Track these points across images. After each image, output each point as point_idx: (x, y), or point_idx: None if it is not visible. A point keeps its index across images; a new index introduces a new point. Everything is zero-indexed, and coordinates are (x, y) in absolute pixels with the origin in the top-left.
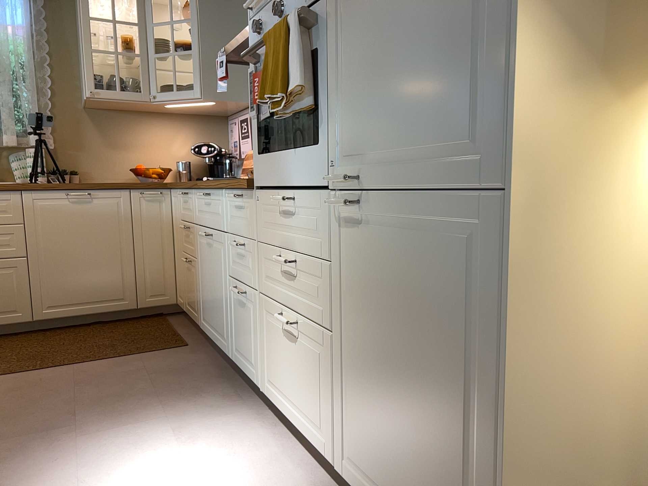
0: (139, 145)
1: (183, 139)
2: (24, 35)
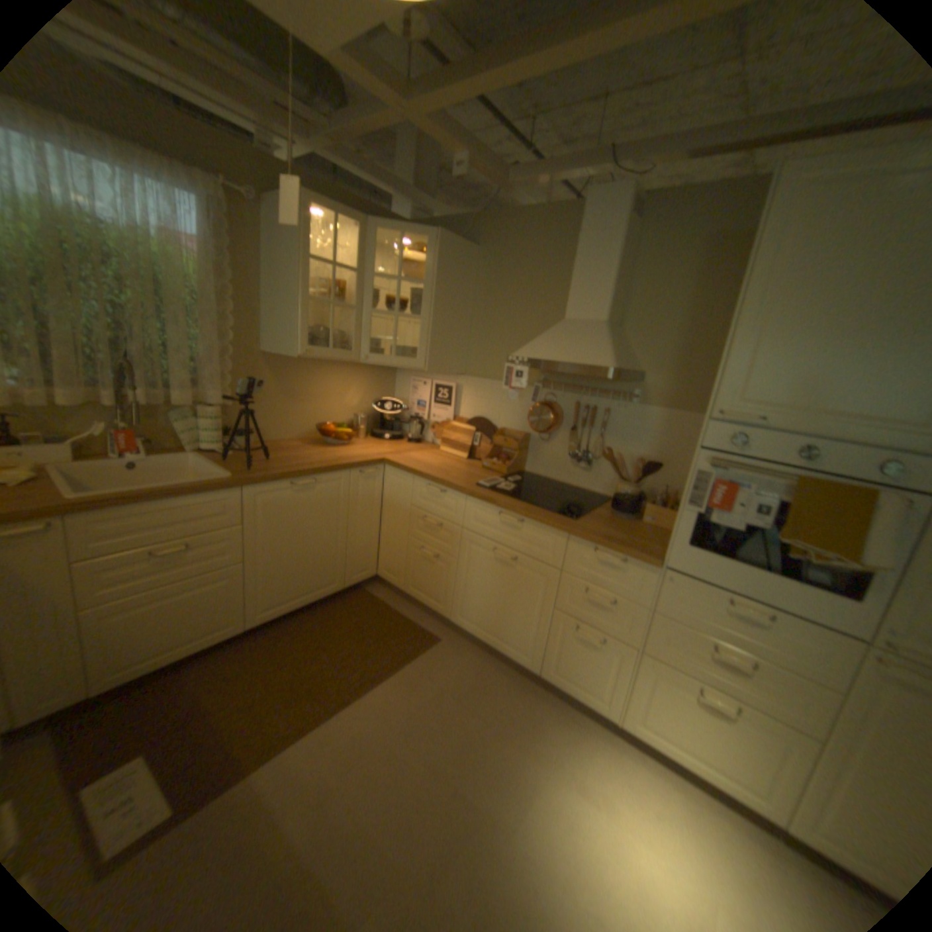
0: (316, 396)
1: (357, 389)
2: (198, 255)
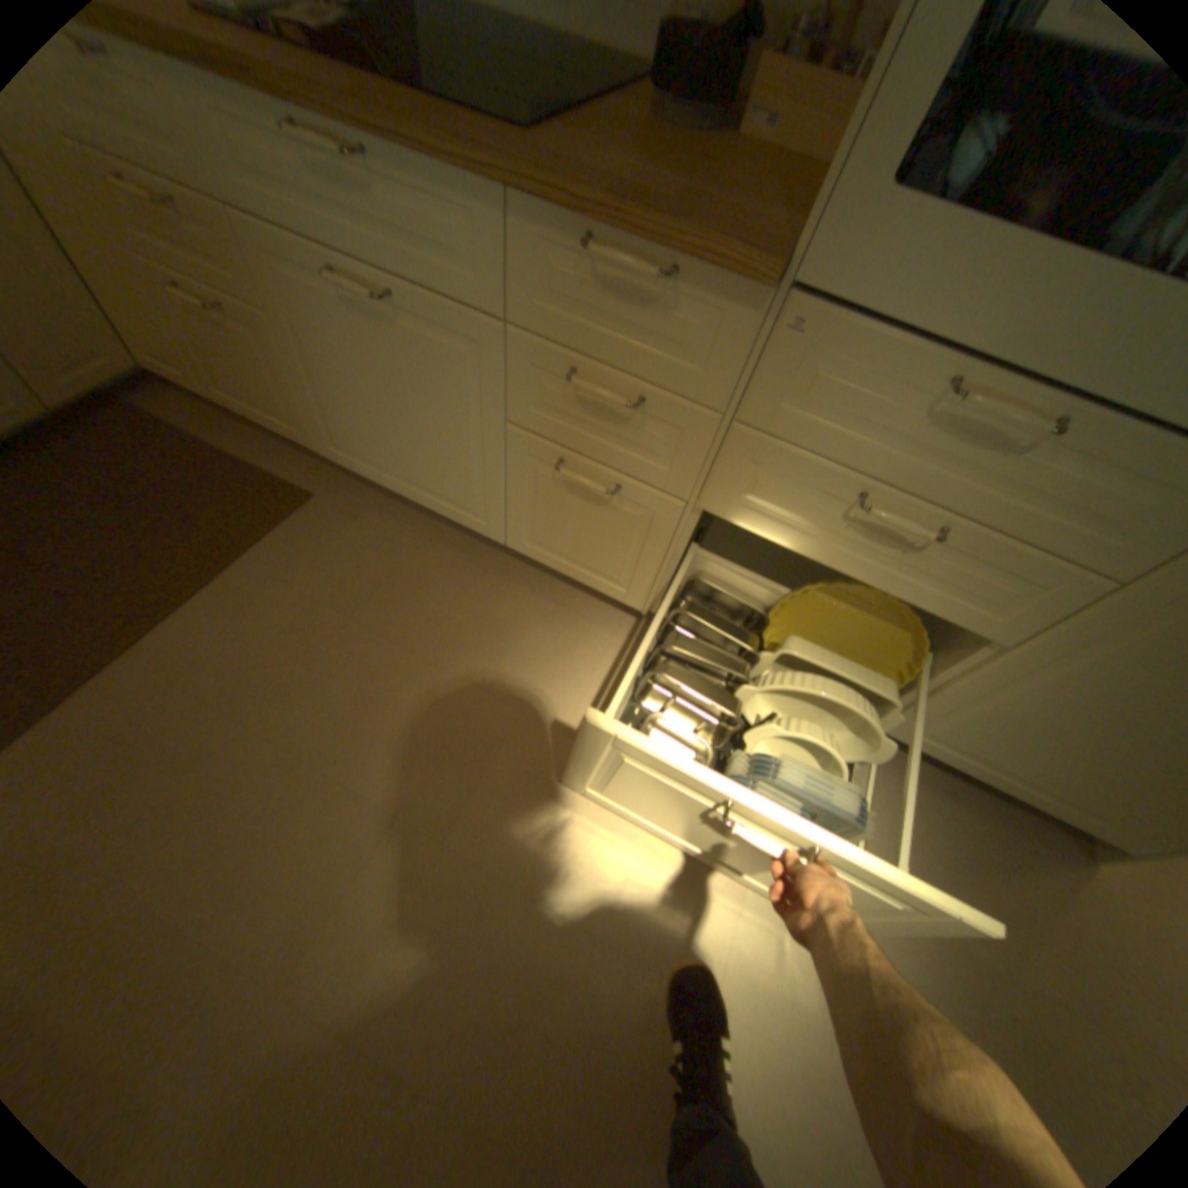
0: None
1: None
2: None
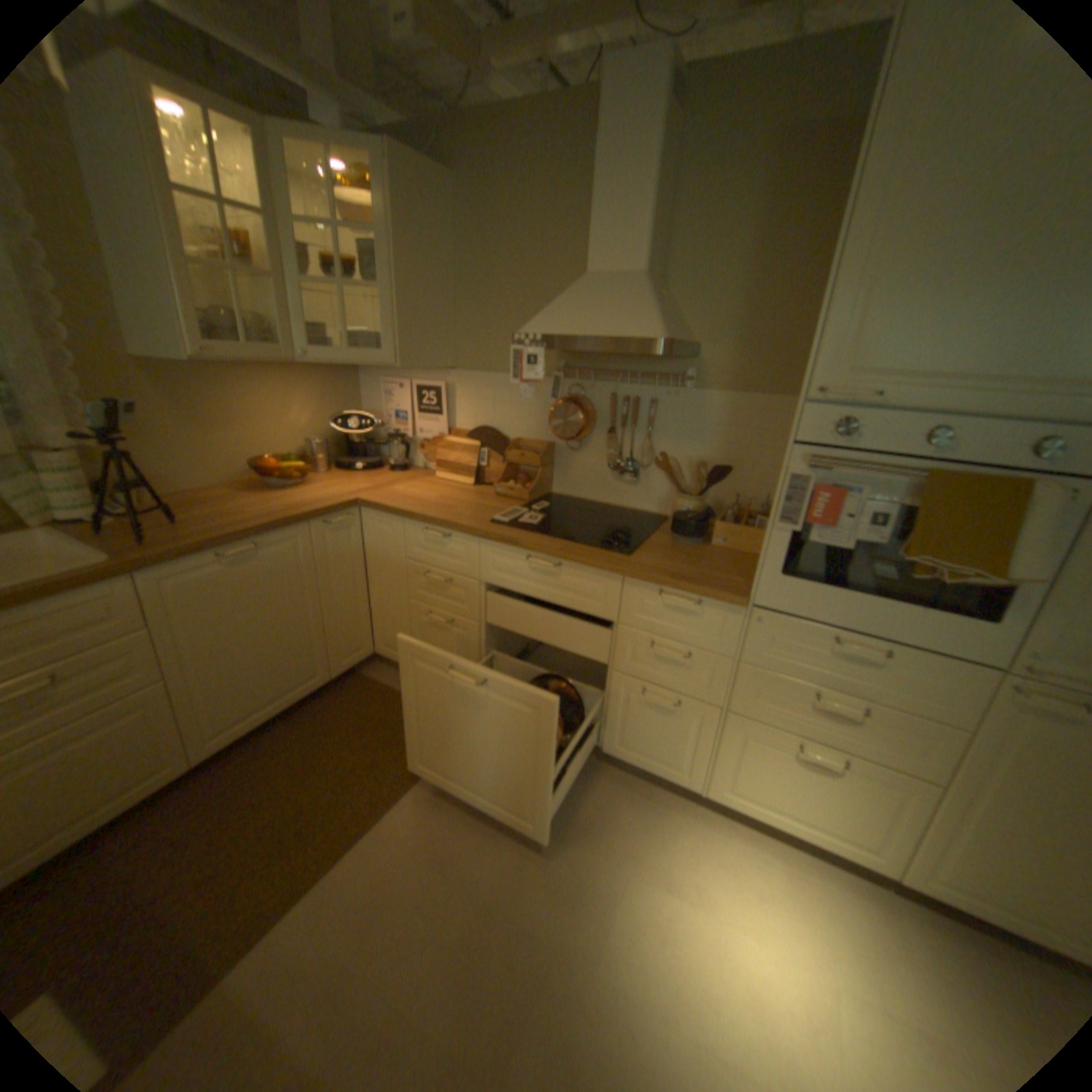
0: (240, 417)
1: (303, 402)
2: None
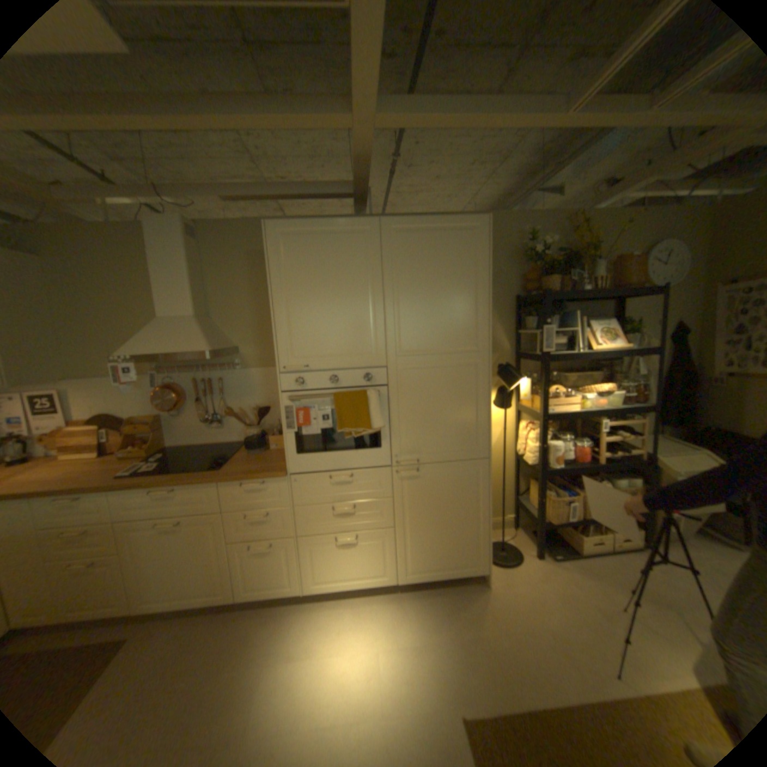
0: None
1: None
2: None
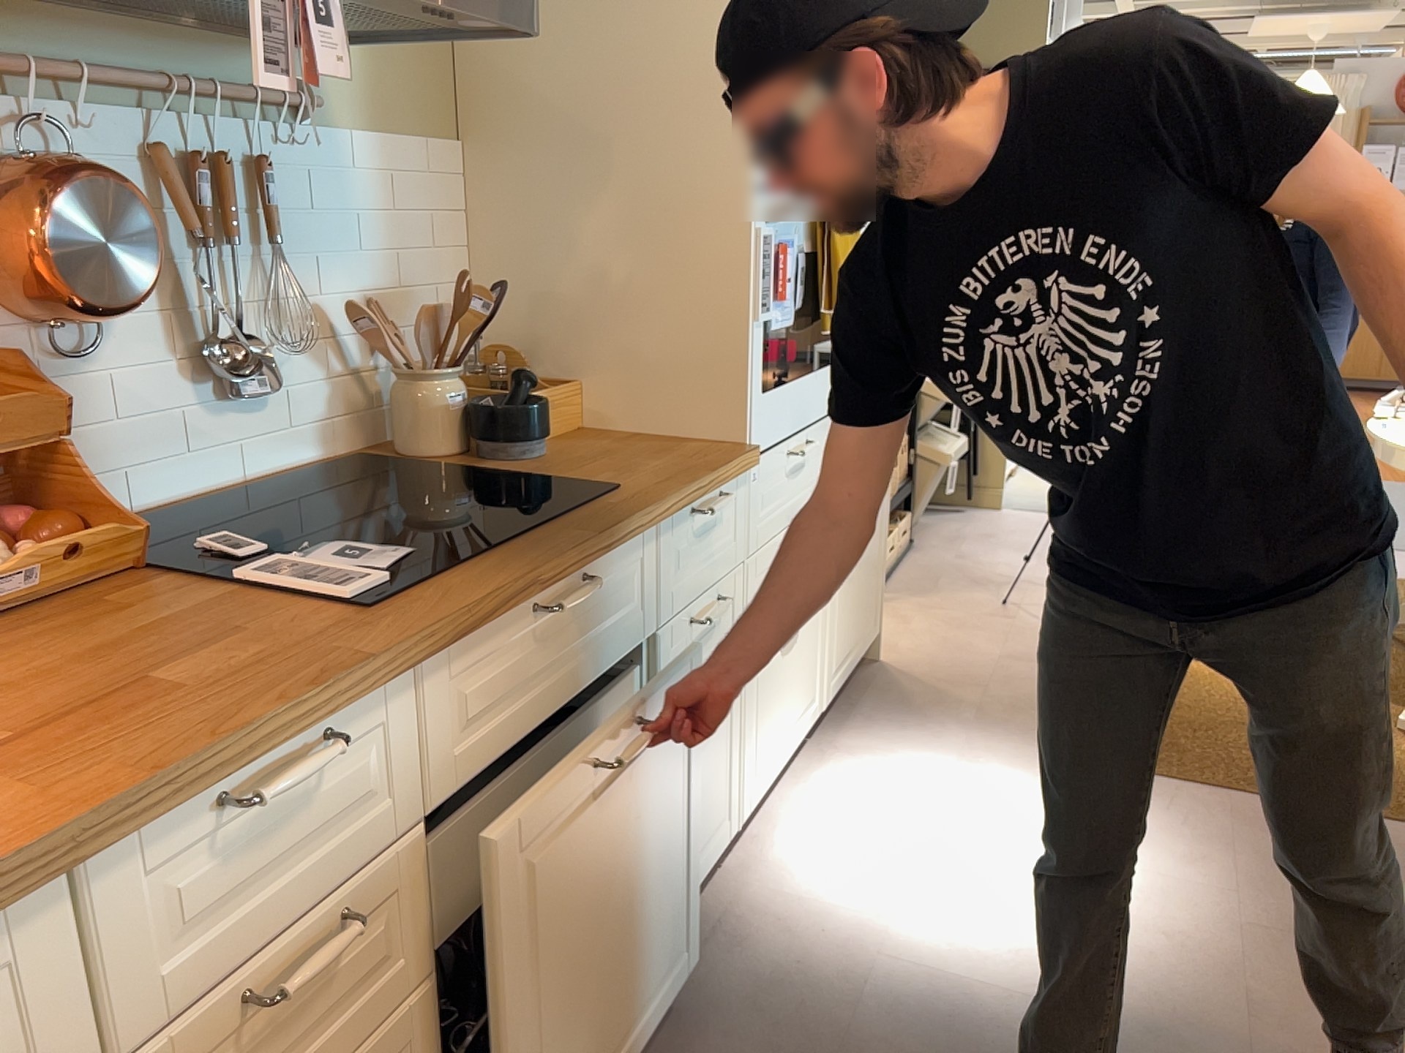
0: None
1: None
2: None
